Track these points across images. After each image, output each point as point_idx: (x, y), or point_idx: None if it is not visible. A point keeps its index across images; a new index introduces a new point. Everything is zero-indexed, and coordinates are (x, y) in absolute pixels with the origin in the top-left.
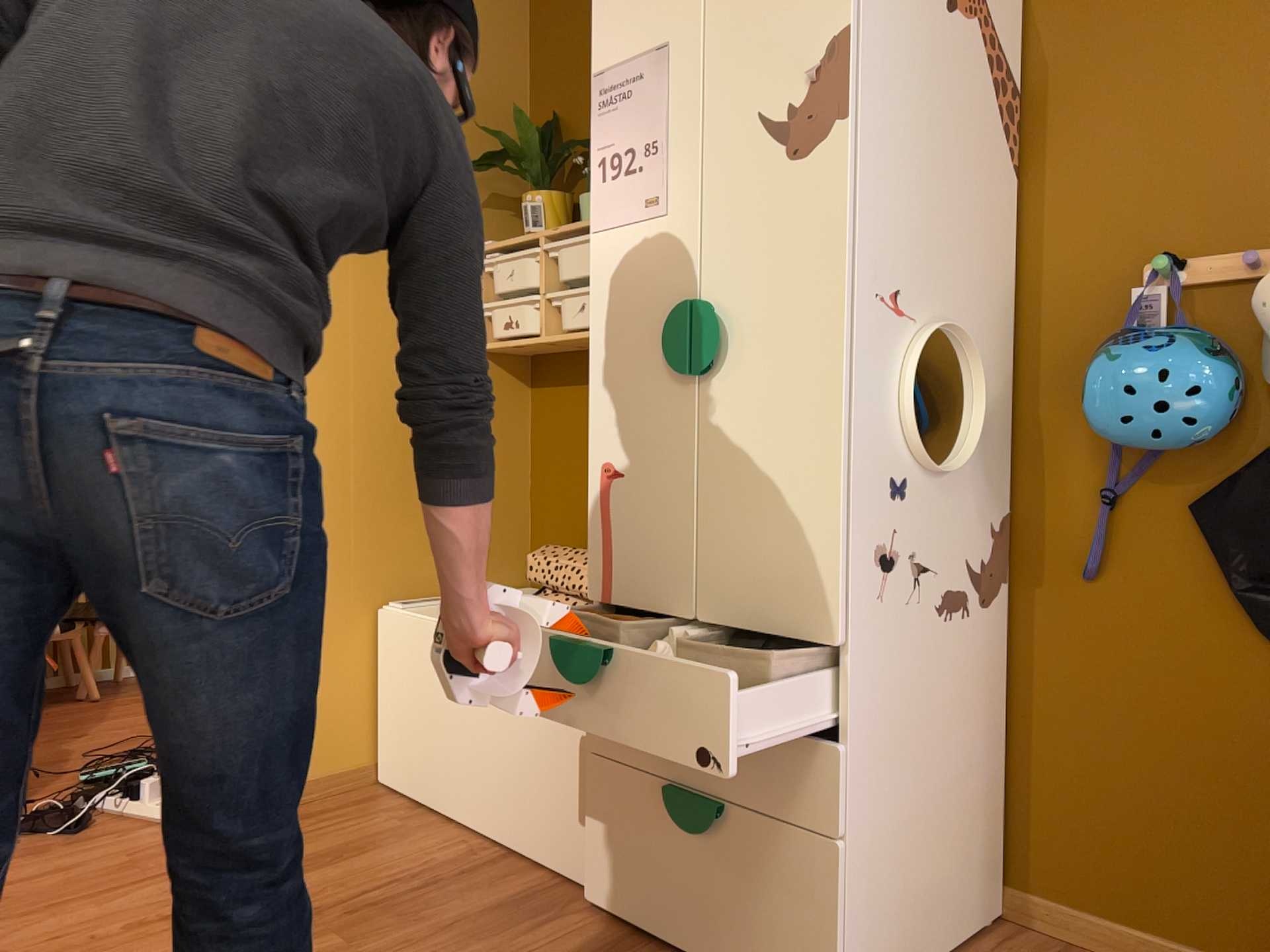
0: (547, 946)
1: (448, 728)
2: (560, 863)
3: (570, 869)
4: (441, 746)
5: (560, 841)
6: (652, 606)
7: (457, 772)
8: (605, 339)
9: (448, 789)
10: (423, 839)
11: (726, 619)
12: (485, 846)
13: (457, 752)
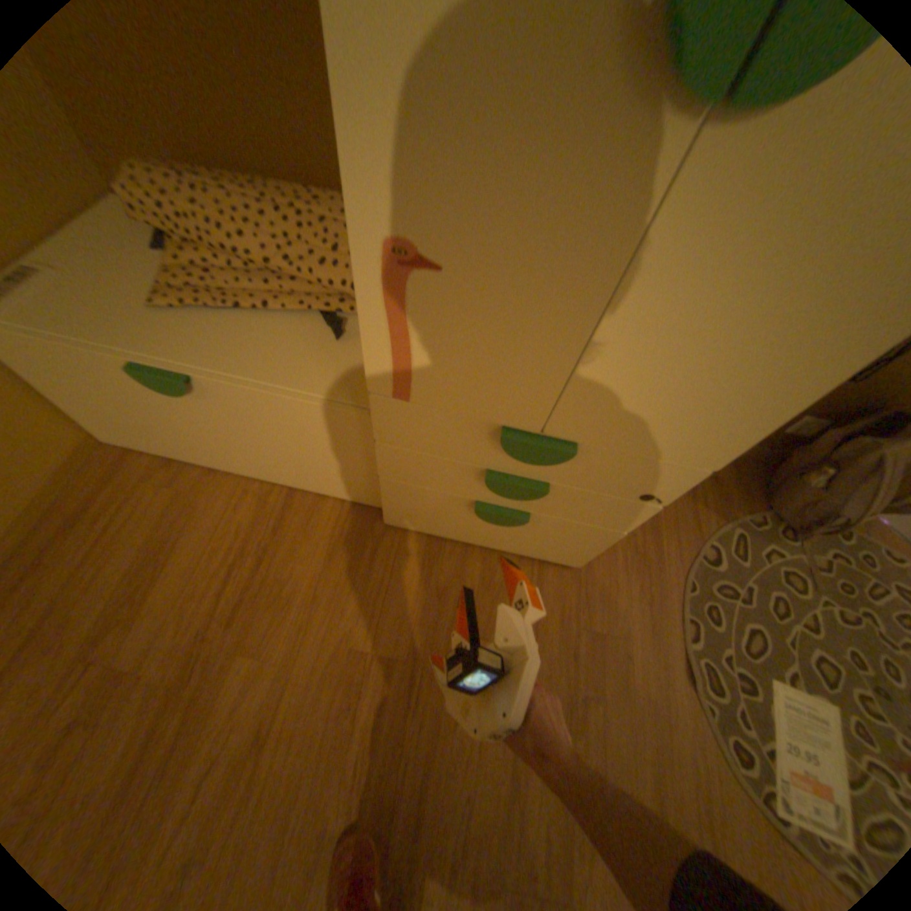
0: (390, 576)
1: (173, 426)
2: (344, 496)
3: (355, 498)
4: (170, 434)
5: (342, 489)
6: (477, 413)
7: (204, 450)
8: None
9: (199, 456)
10: (208, 502)
11: (584, 438)
12: (265, 488)
13: (196, 440)
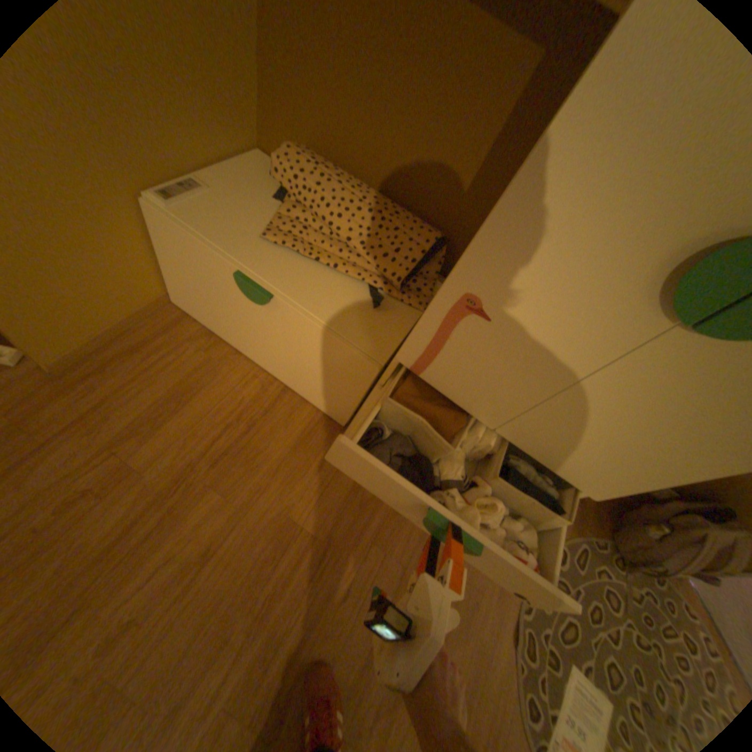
0: (333, 477)
1: (235, 317)
2: (322, 408)
3: (329, 413)
4: (229, 320)
5: (324, 403)
6: (459, 401)
7: (245, 339)
8: (584, 153)
9: (237, 340)
10: (229, 374)
11: (521, 445)
12: (270, 379)
13: (244, 331)
